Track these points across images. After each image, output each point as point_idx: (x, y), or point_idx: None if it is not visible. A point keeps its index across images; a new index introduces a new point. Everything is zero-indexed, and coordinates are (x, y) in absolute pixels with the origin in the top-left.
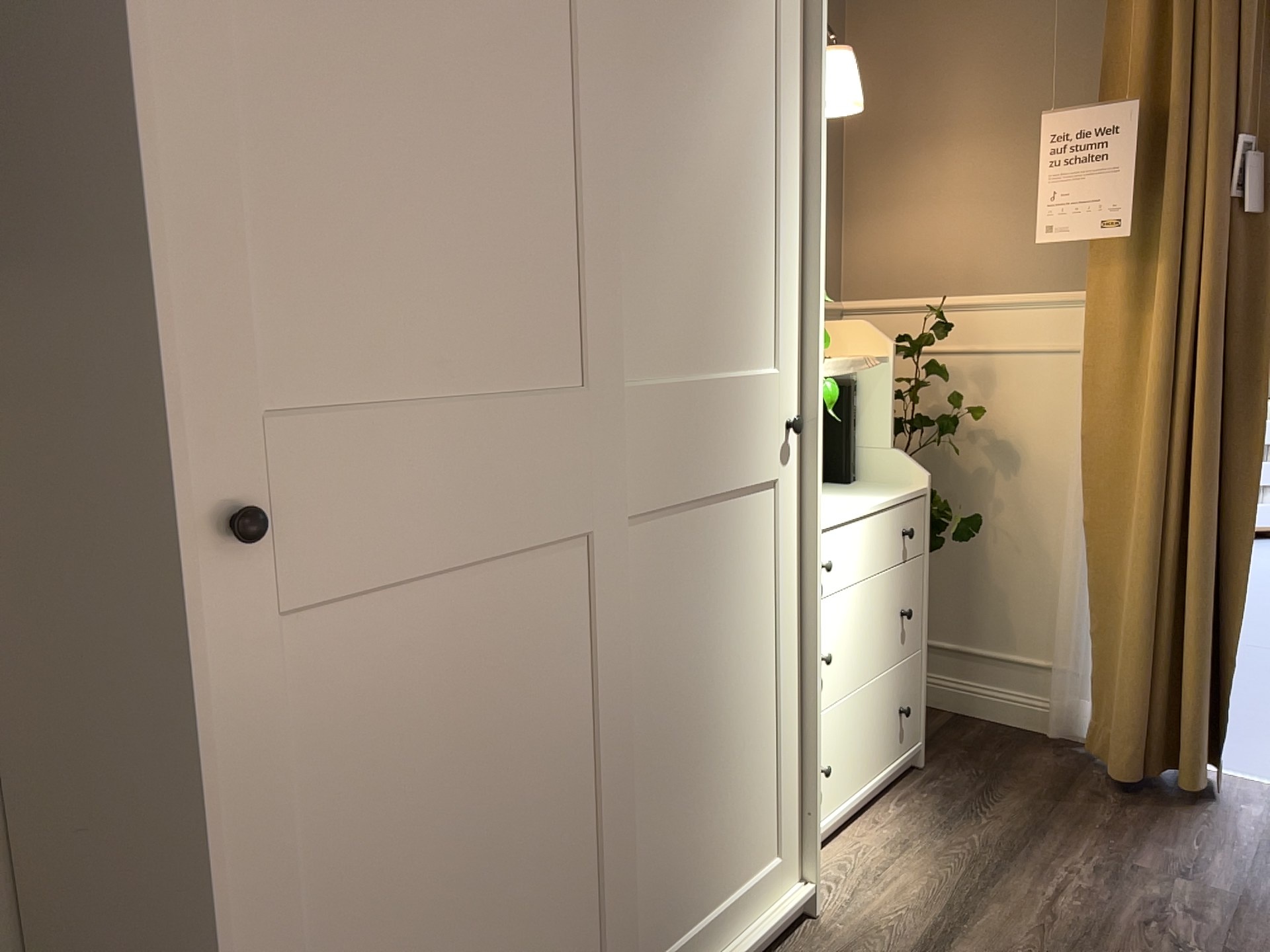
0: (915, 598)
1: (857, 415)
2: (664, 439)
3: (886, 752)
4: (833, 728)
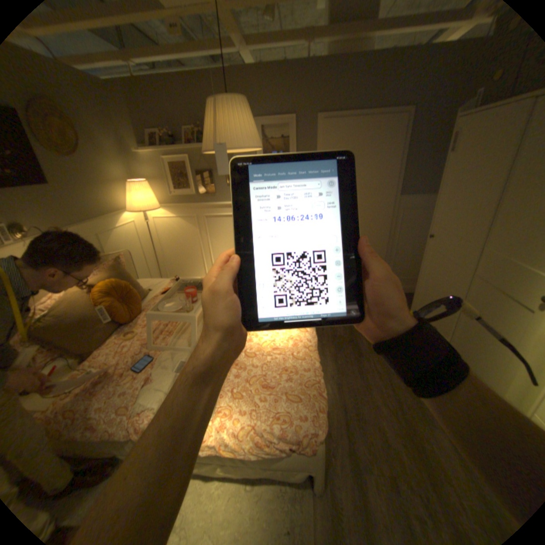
0: None
1: None
2: (493, 267)
3: None
4: None
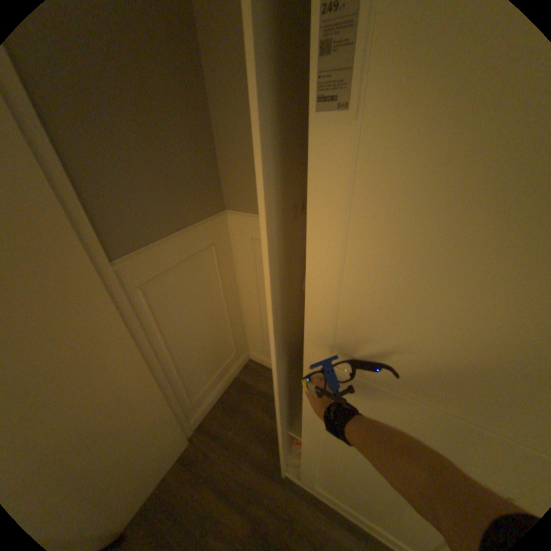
0: None
1: None
2: None
3: None
4: None
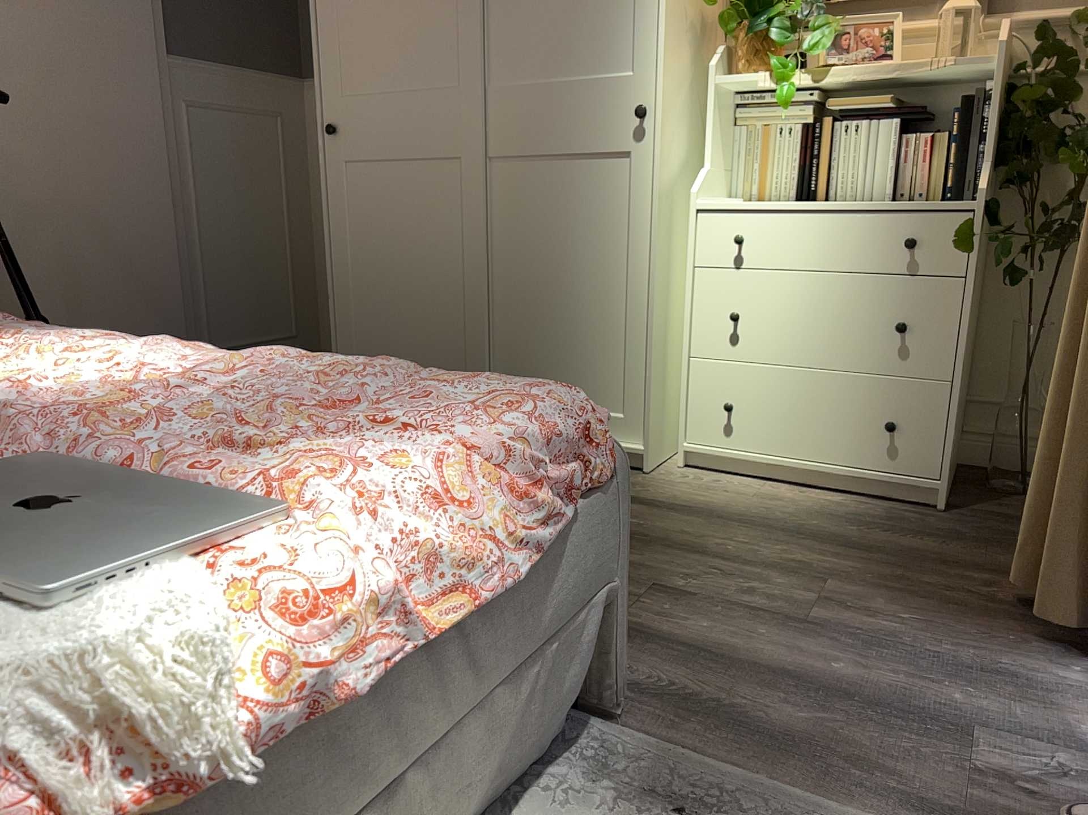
0: (936, 320)
1: (985, 127)
2: (519, 118)
3: (854, 450)
4: (752, 382)
